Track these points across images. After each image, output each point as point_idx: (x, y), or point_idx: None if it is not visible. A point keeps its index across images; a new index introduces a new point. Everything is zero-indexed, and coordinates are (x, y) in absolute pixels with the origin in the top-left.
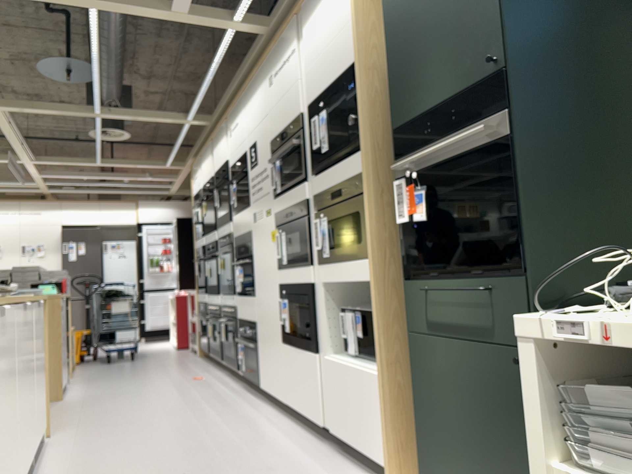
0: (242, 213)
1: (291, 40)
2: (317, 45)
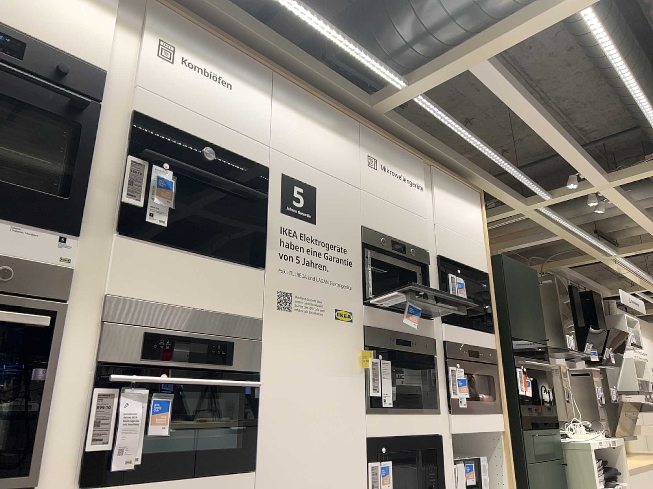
0: (218, 263)
1: (412, 177)
2: (444, 221)
